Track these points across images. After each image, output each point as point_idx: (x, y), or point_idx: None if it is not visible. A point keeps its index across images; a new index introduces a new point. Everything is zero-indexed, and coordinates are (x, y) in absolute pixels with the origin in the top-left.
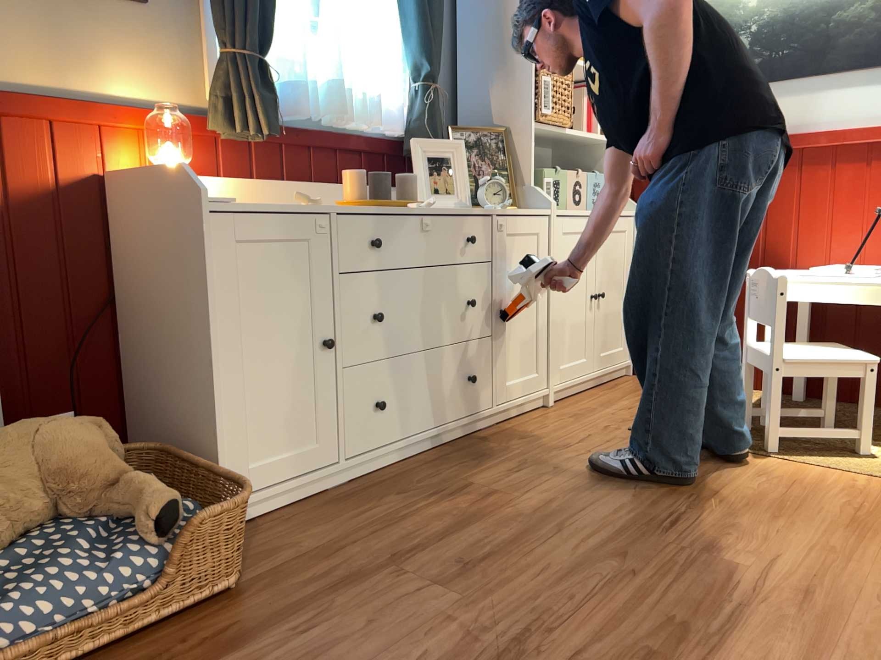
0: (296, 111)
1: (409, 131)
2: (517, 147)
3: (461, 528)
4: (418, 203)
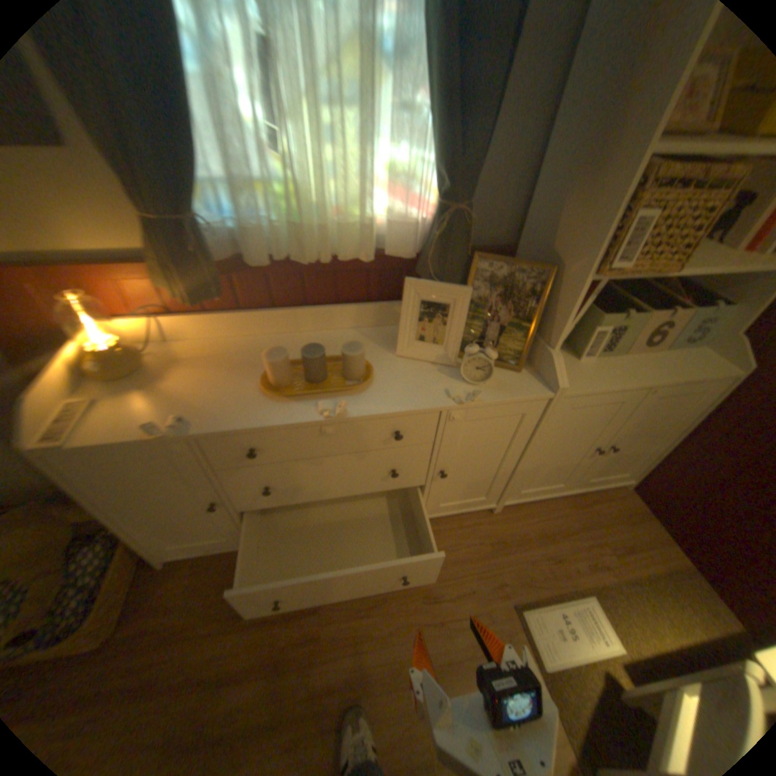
0: (249, 259)
1: (423, 253)
2: (561, 295)
3: (249, 679)
4: (324, 410)
